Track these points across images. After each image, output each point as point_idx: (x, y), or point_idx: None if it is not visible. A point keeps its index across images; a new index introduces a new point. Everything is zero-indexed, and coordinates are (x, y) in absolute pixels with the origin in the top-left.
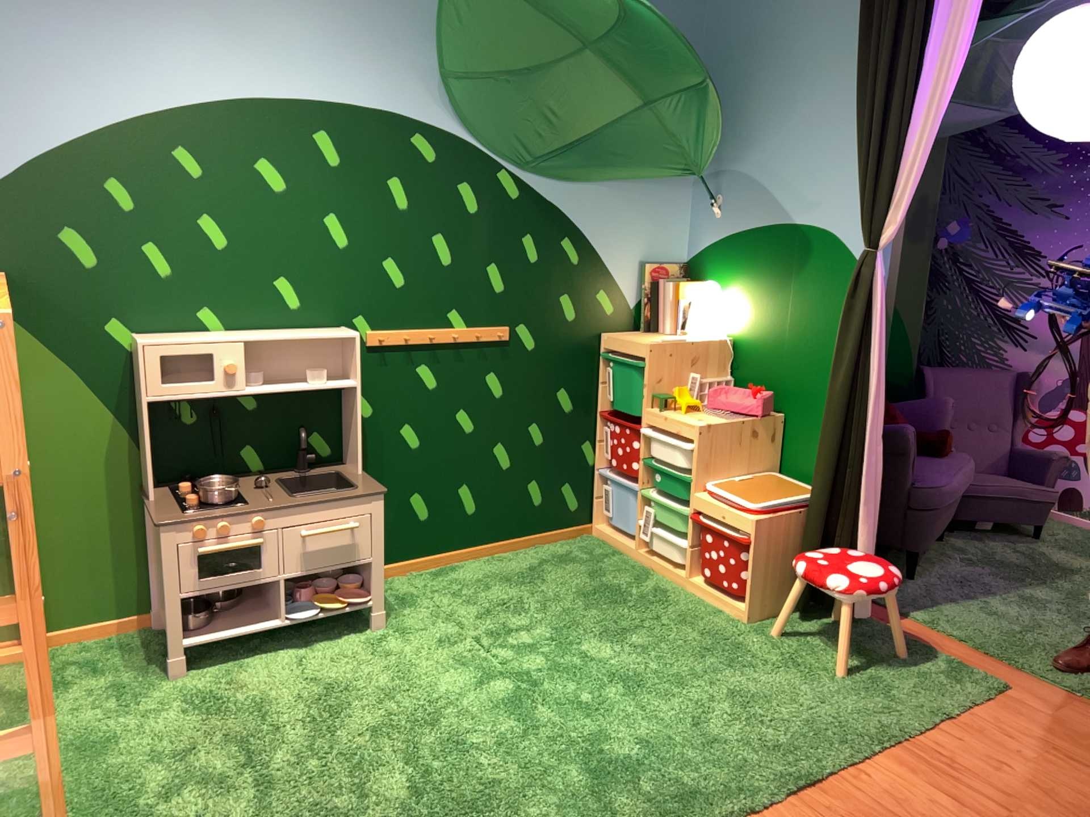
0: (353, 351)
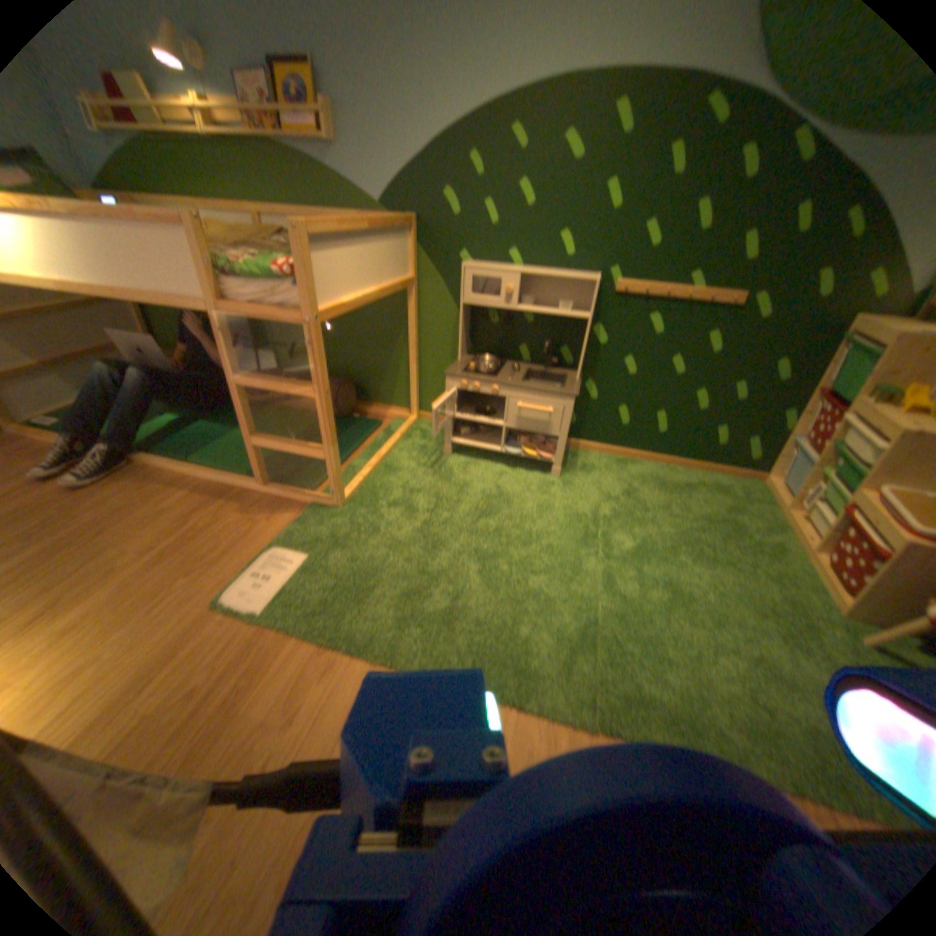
0: (593, 290)
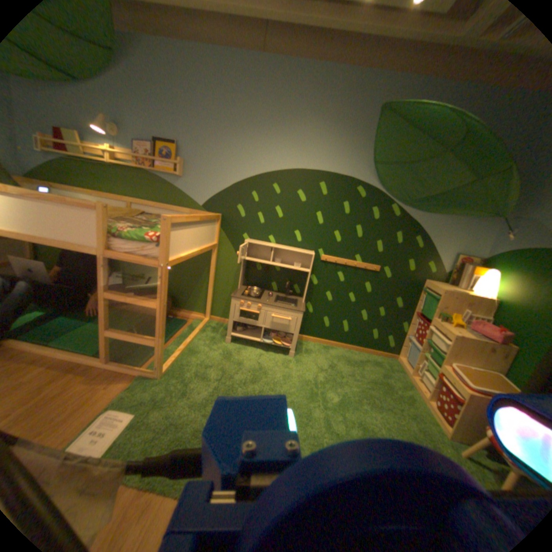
0: (310, 258)
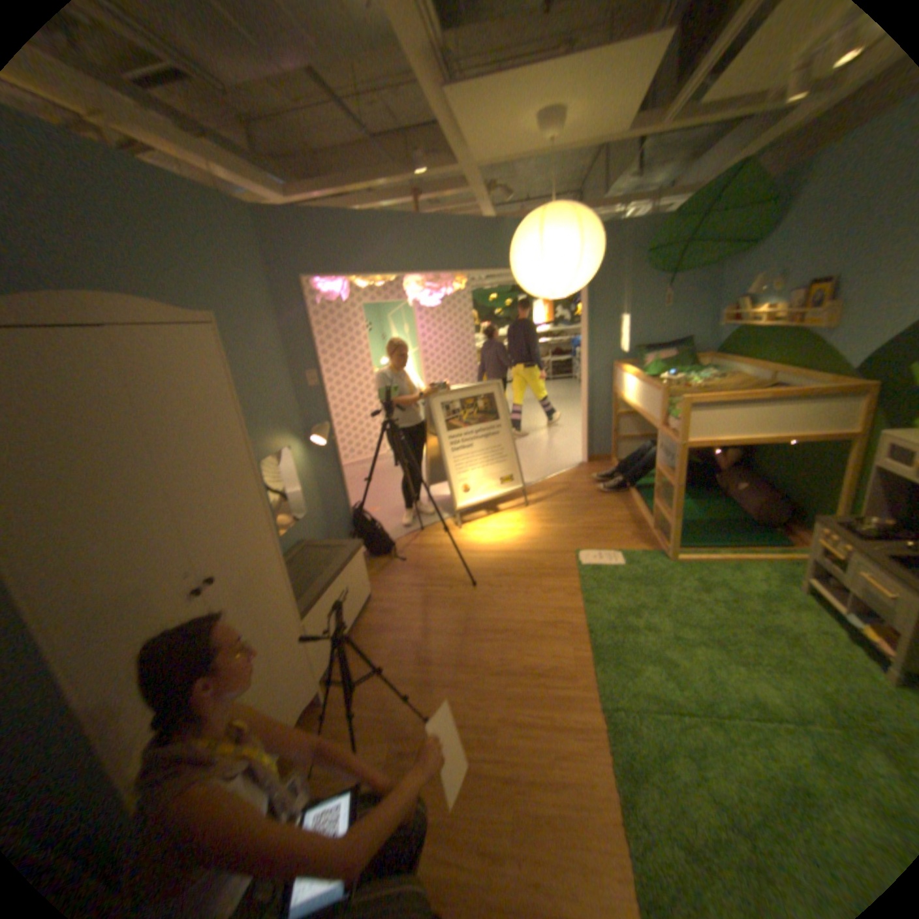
0: None
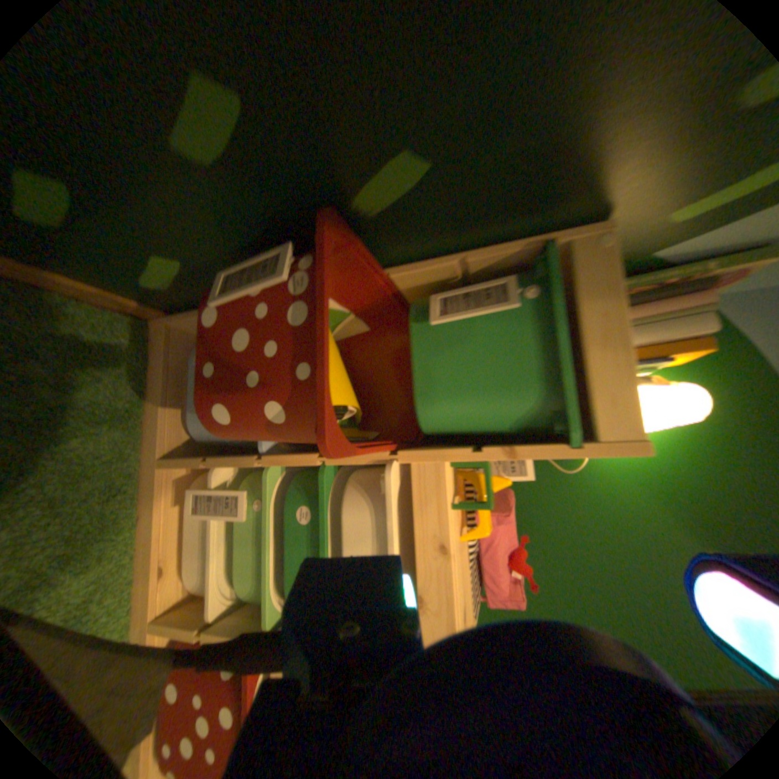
0: None
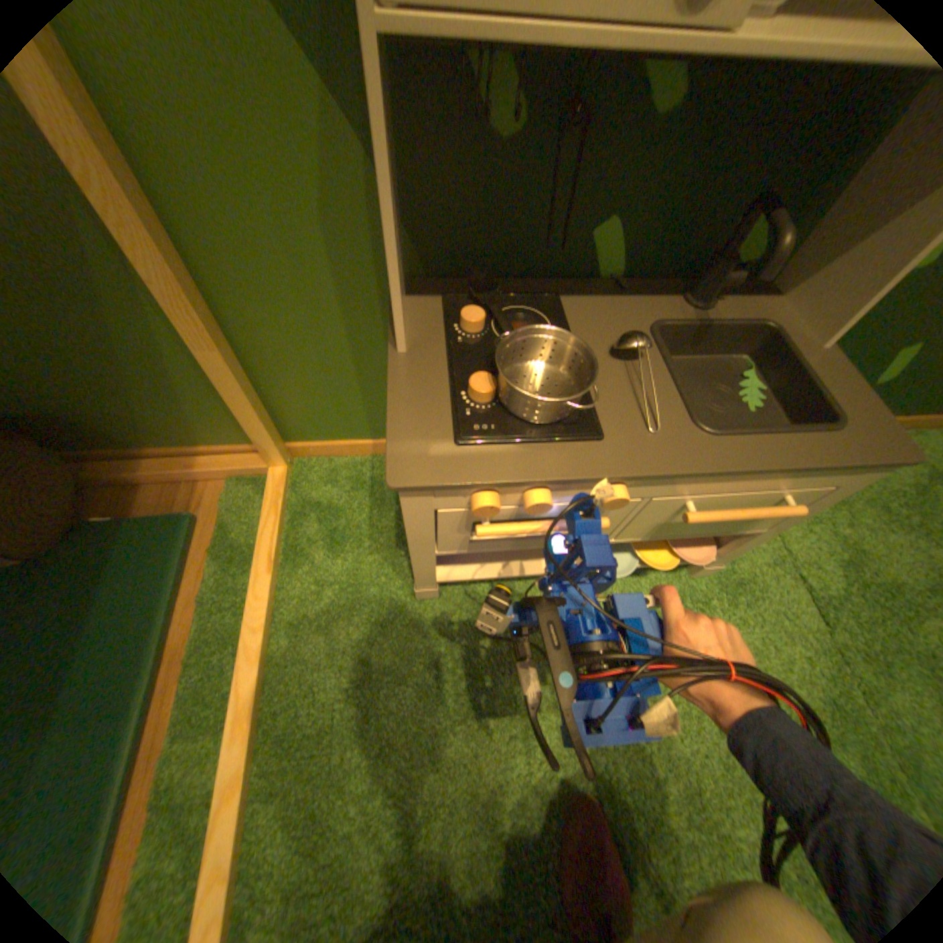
0: None
